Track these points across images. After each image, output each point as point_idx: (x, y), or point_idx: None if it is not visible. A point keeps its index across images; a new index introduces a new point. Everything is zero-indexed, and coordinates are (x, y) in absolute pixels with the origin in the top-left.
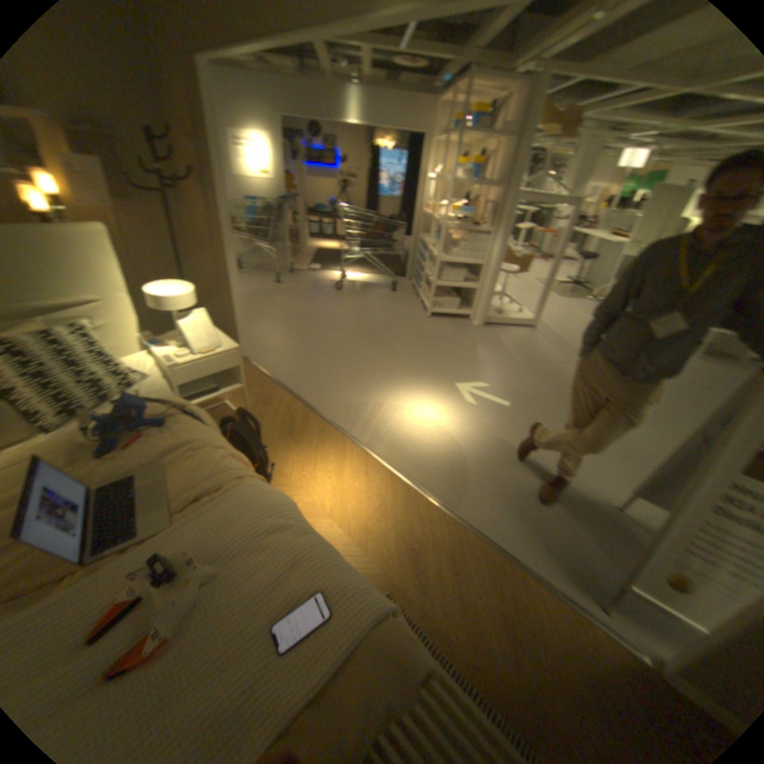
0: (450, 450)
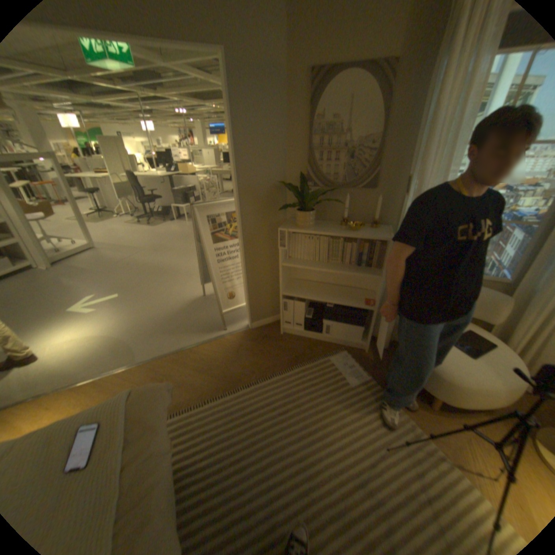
0: (103, 342)
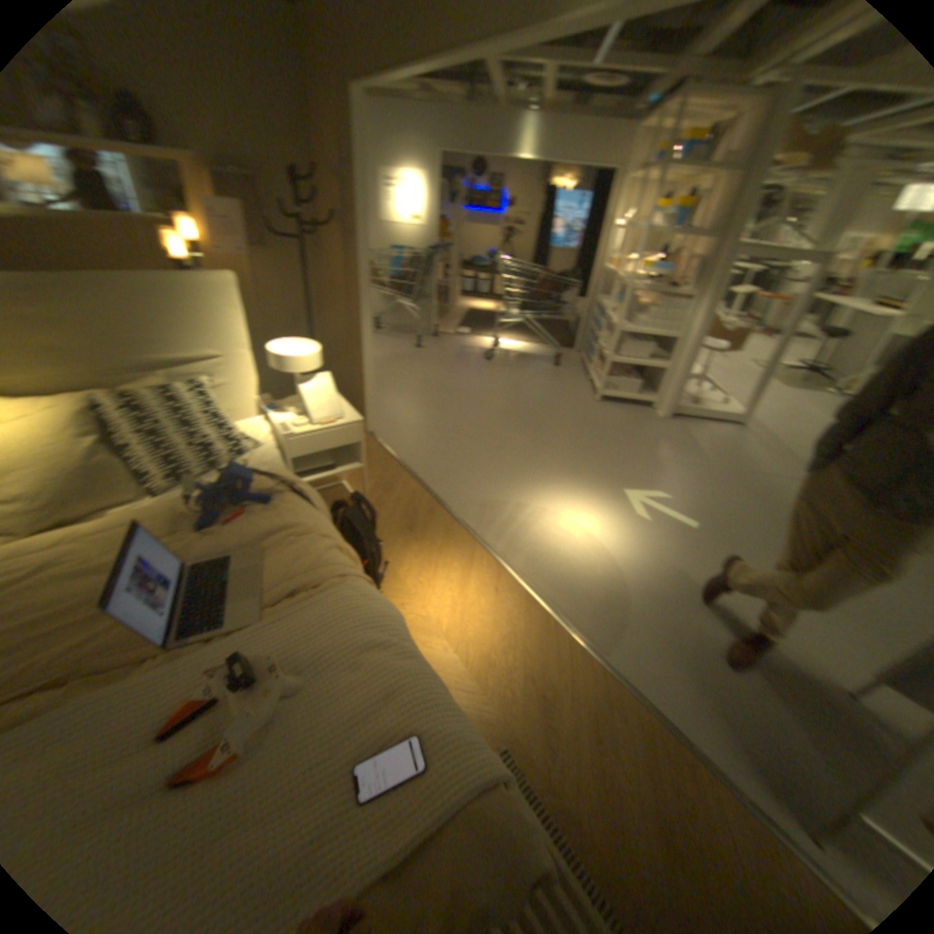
0: (609, 576)
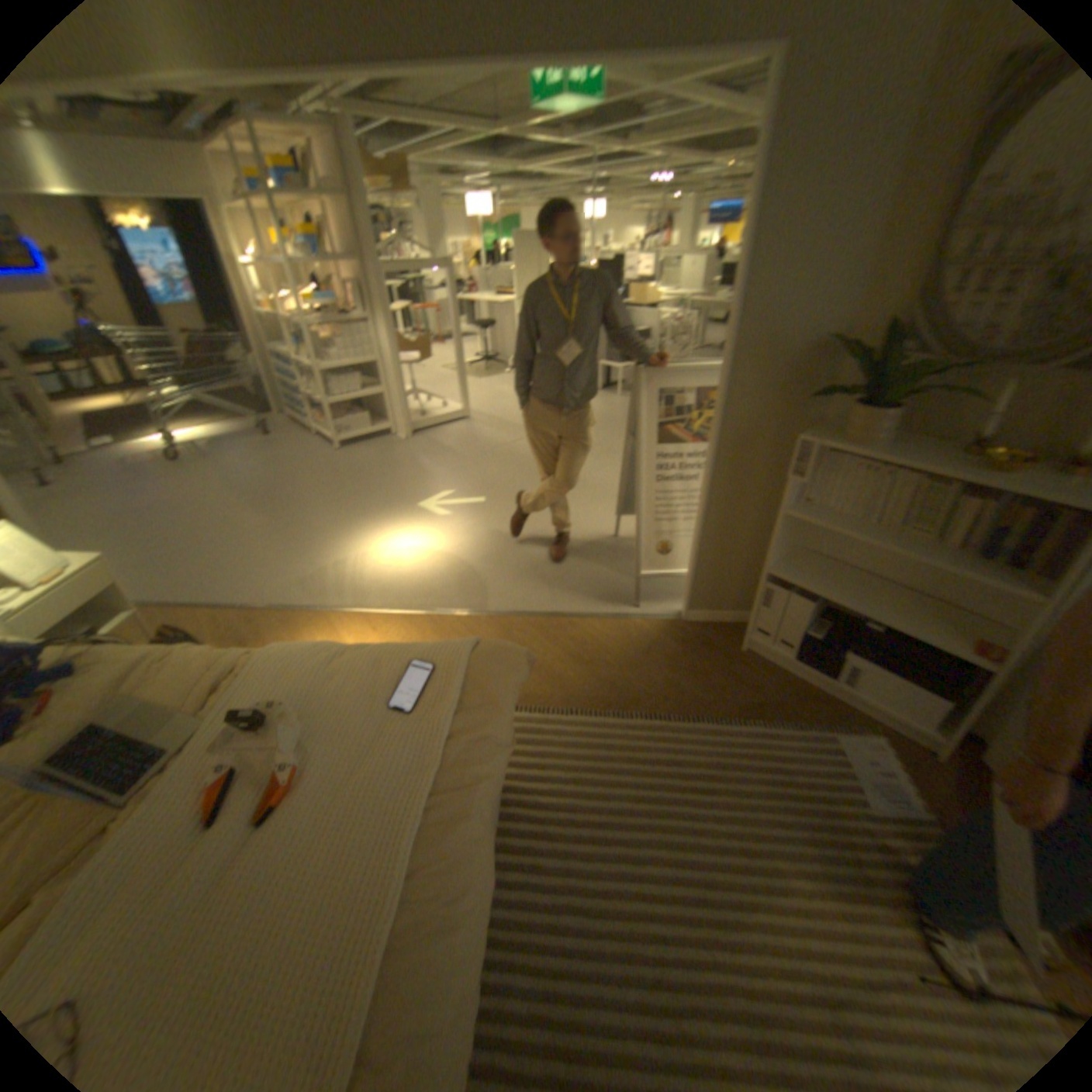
0: (450, 566)
